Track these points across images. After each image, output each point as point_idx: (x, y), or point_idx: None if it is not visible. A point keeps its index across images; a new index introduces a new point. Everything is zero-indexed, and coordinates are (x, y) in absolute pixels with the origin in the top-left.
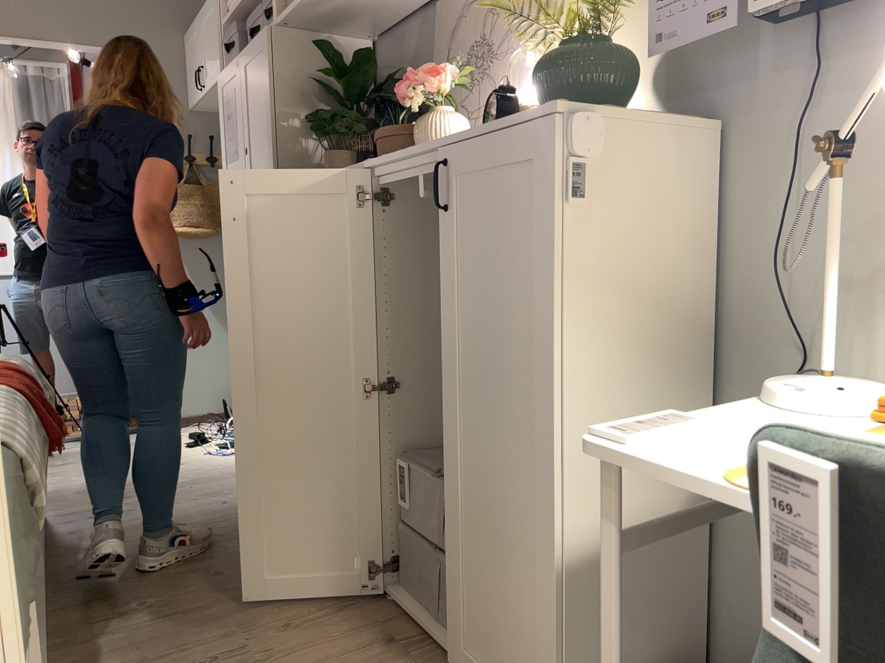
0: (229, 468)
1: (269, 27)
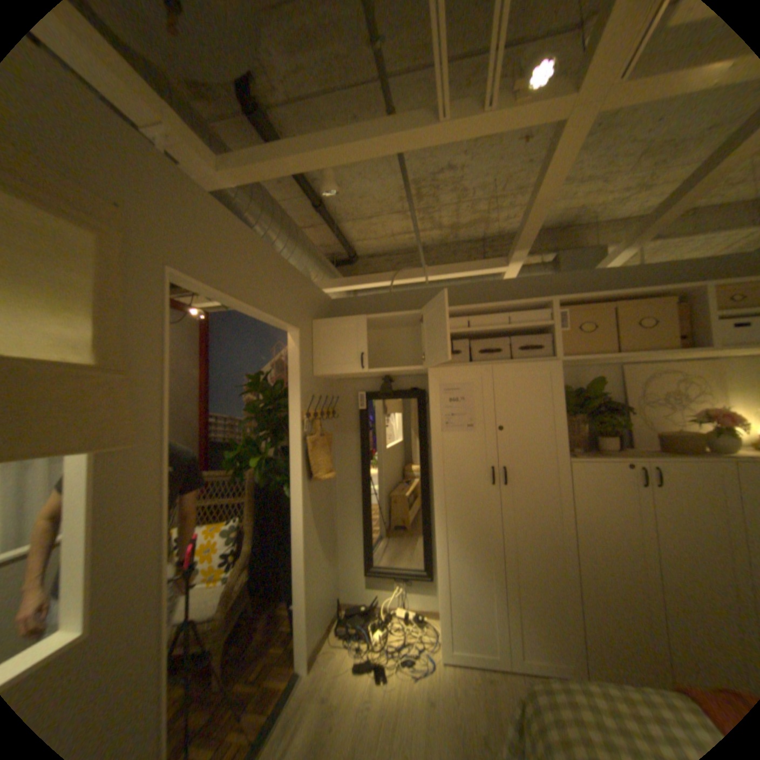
0: (468, 682)
1: (559, 363)
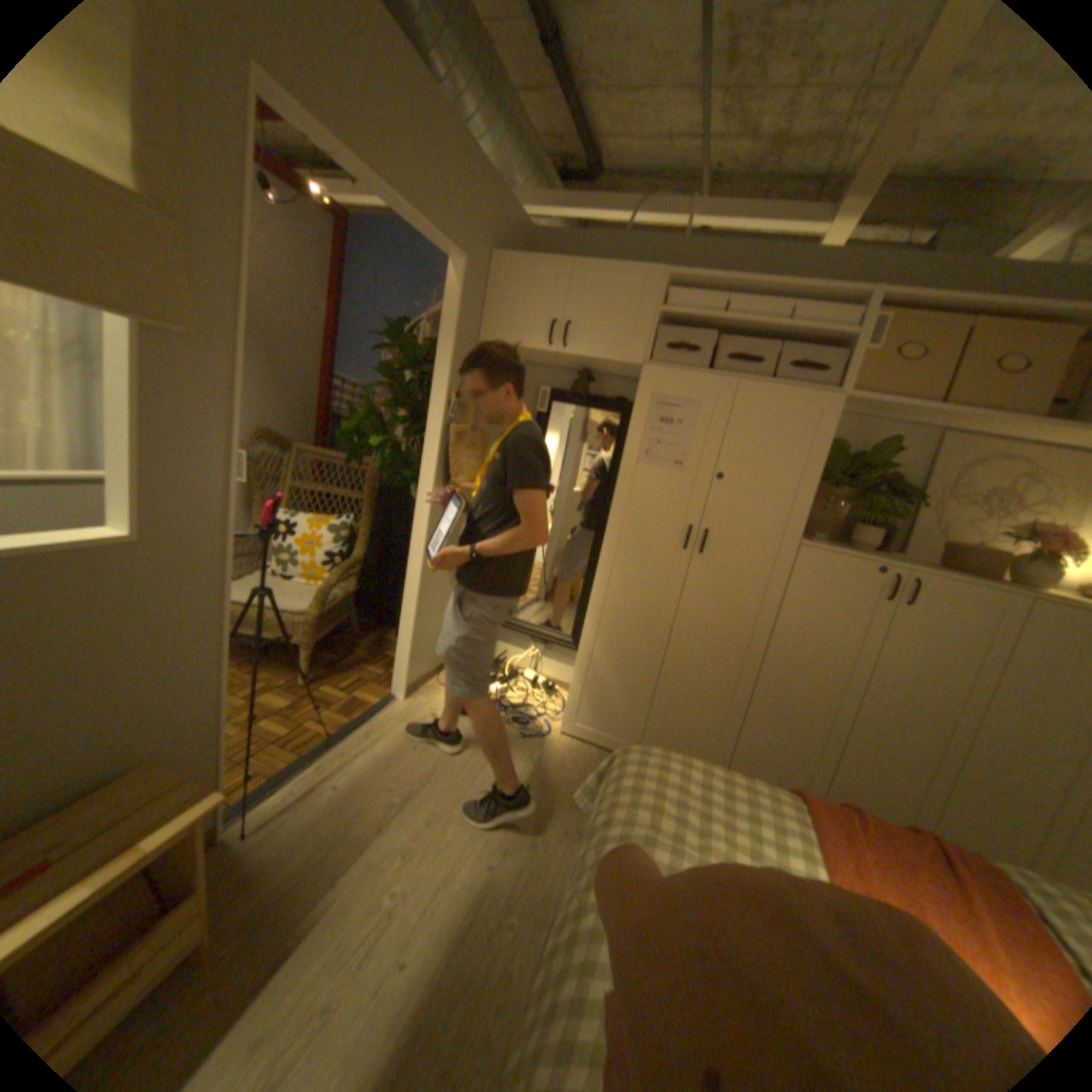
0: (583, 753)
1: (844, 395)
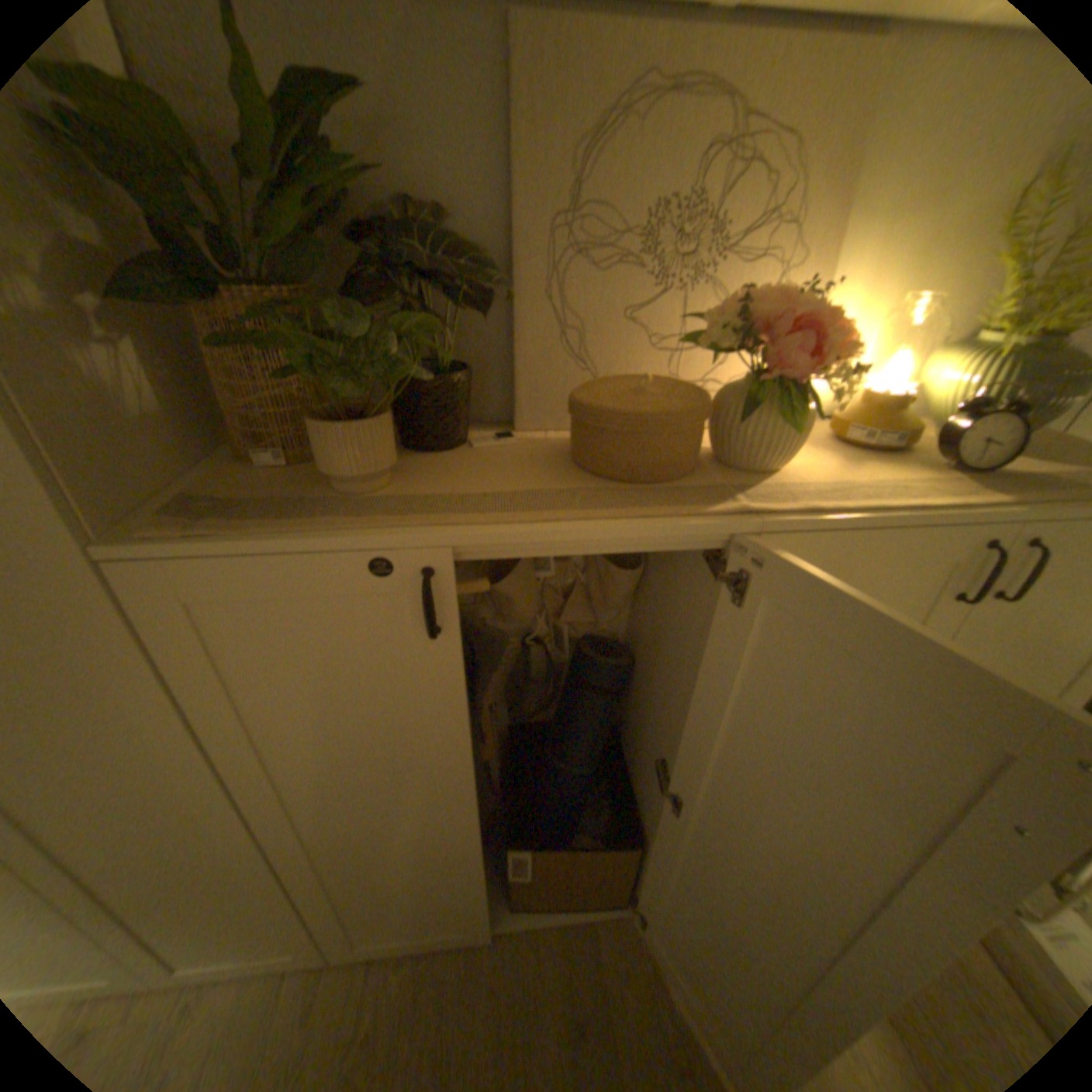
0: None
1: None
